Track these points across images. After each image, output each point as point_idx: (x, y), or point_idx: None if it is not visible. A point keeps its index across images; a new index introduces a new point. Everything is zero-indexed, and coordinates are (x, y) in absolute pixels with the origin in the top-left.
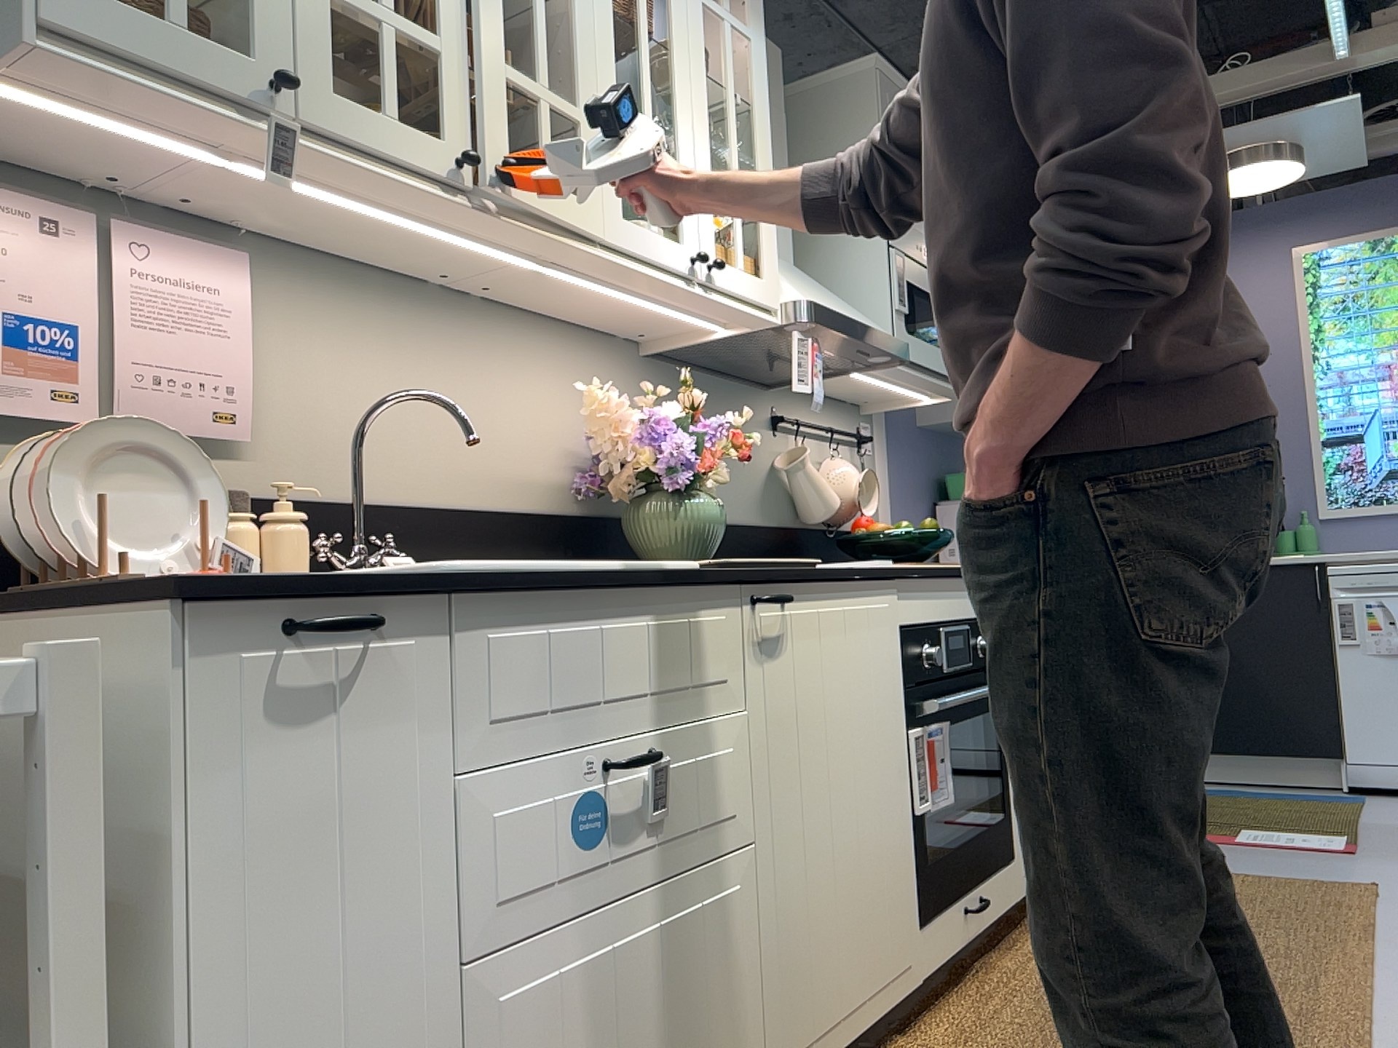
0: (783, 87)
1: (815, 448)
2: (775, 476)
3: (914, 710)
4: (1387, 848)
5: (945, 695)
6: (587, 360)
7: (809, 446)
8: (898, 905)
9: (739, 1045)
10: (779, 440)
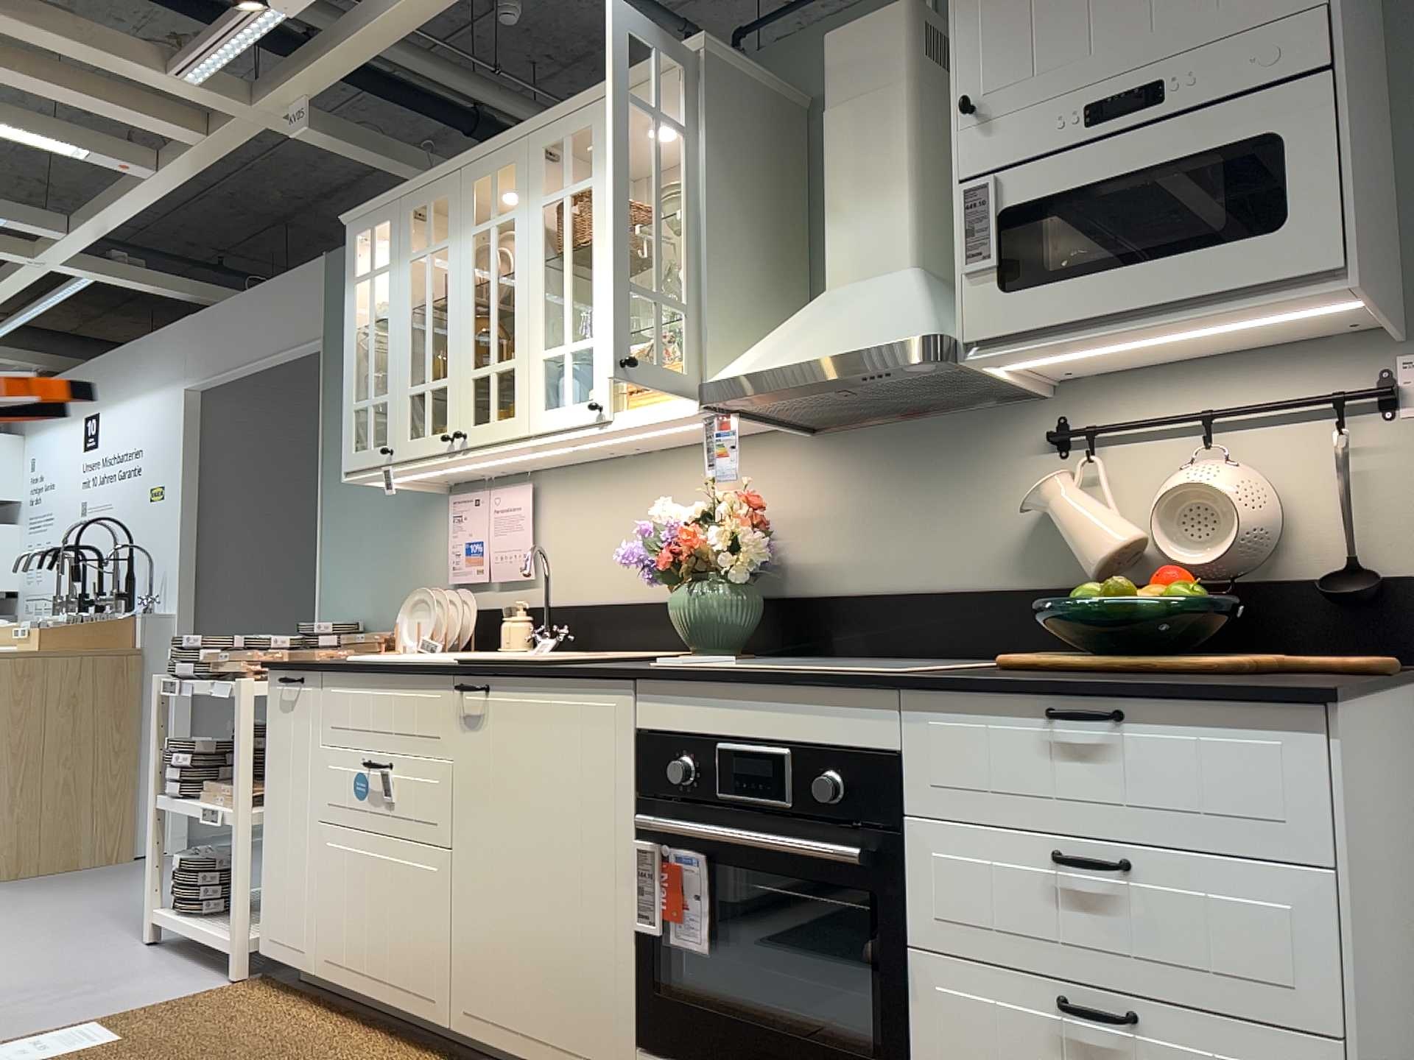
0: (896, 51)
1: (1175, 451)
2: (1051, 516)
3: (647, 822)
4: None
5: (719, 825)
6: (745, 462)
7: (1156, 453)
8: (597, 996)
9: (430, 965)
10: (1067, 463)
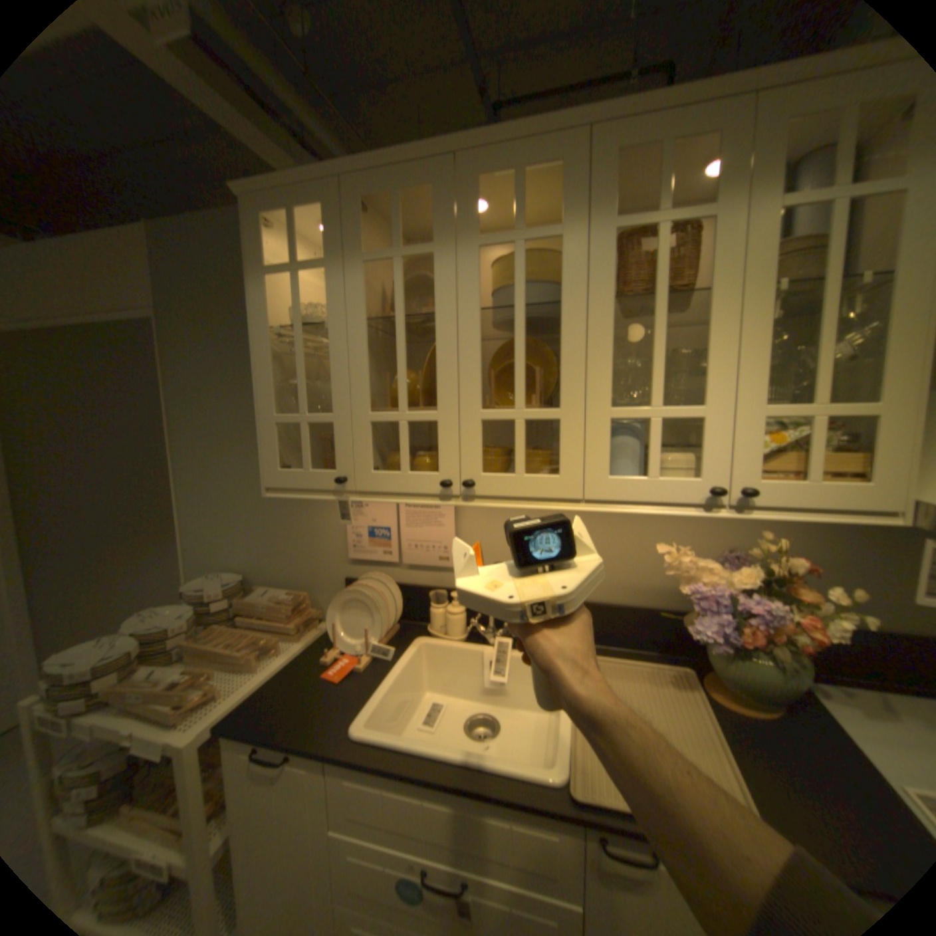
0: None
1: None
2: None
3: None
4: None
5: None
6: None
7: None
8: None
9: None
10: None
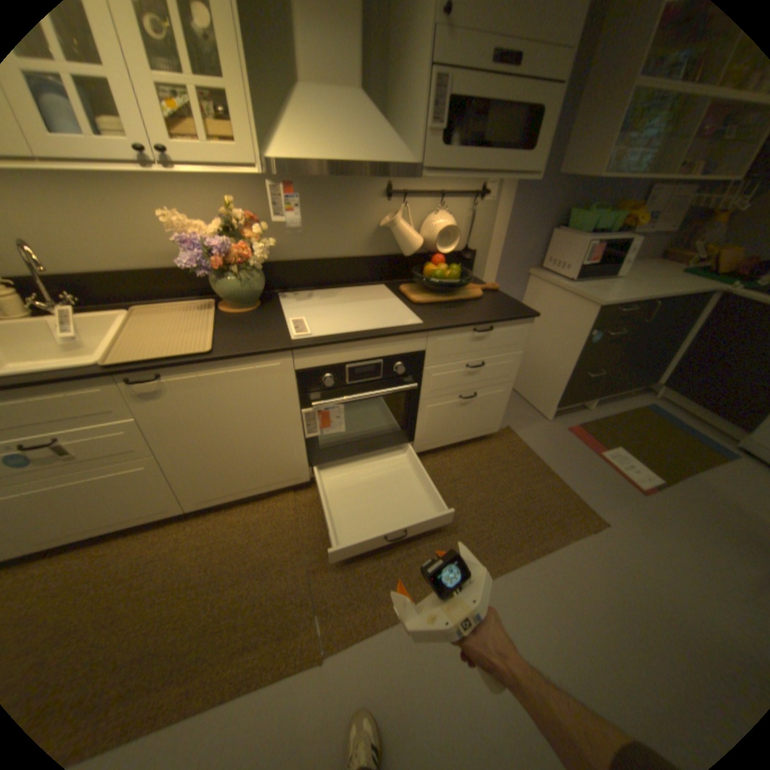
0: None
1: (427, 204)
2: (383, 226)
3: (307, 402)
4: (673, 503)
5: (346, 392)
6: (206, 179)
7: (421, 204)
8: (285, 464)
9: (157, 502)
10: (391, 204)
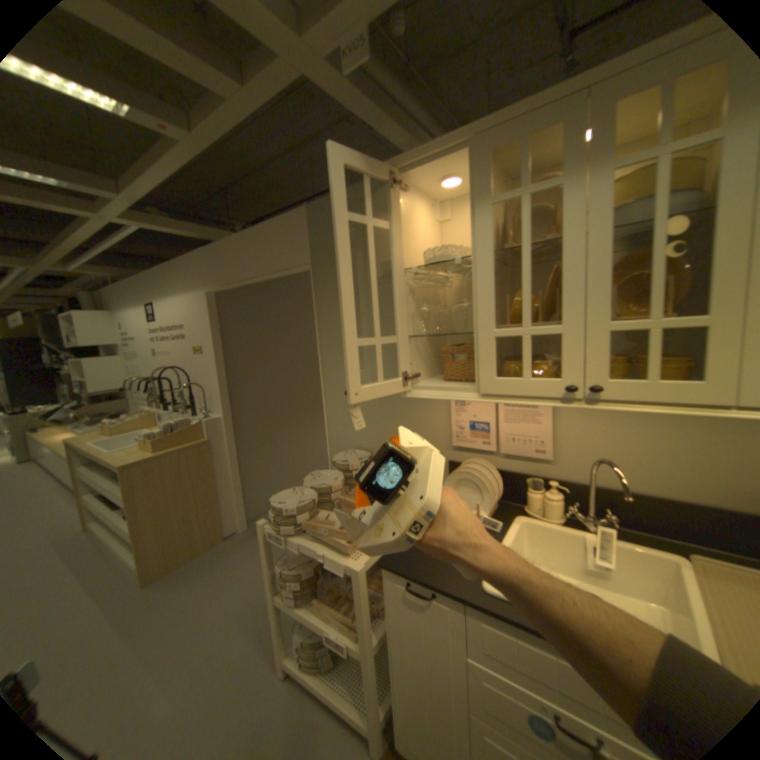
0: None
1: None
2: None
3: None
4: None
5: None
6: None
7: None
8: None
9: None
10: None
